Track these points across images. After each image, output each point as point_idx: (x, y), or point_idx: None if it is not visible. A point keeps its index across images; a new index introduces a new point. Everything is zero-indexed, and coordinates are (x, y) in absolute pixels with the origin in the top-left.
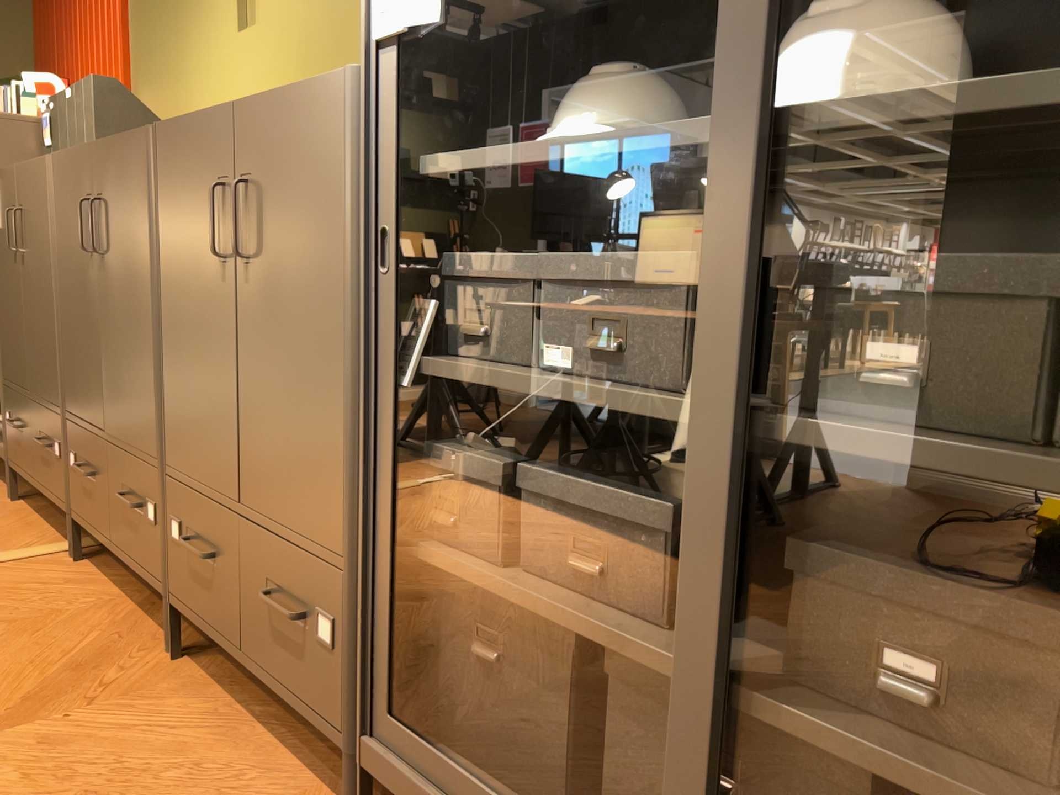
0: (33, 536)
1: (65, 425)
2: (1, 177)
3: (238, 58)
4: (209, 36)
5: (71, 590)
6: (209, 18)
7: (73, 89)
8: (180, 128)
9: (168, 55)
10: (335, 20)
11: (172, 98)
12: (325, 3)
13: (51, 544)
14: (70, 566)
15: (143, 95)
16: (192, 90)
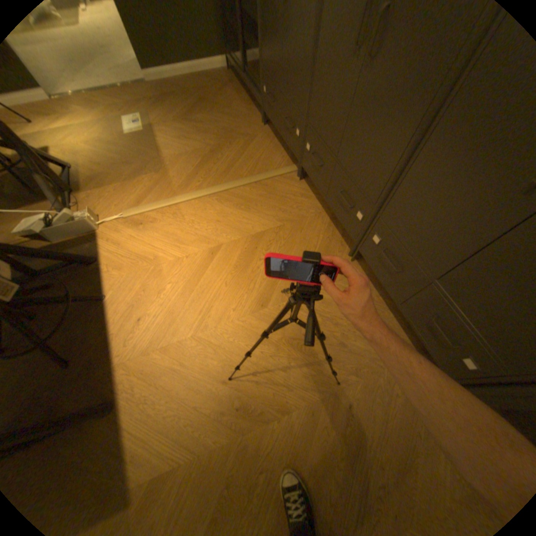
0: (280, 156)
1: (306, 126)
2: None
3: None
4: None
5: (305, 202)
6: None
7: None
8: None
9: None
10: None
11: None
12: None
13: (288, 163)
14: (300, 183)
15: None
16: None
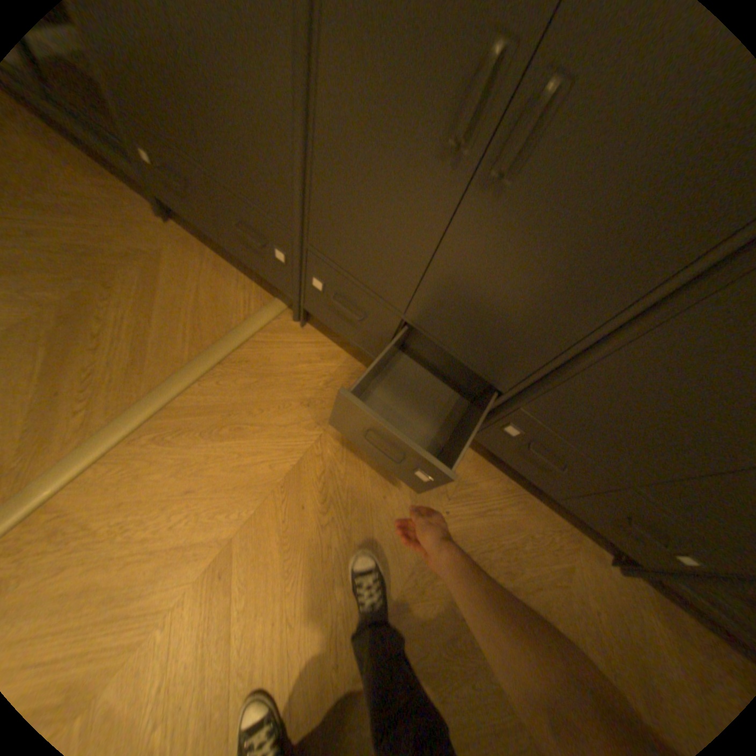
0: (236, 286)
1: (300, 249)
2: None
3: None
4: None
5: (332, 368)
6: None
7: None
8: None
9: None
10: None
11: None
12: None
13: (260, 298)
14: (303, 333)
15: None
16: None
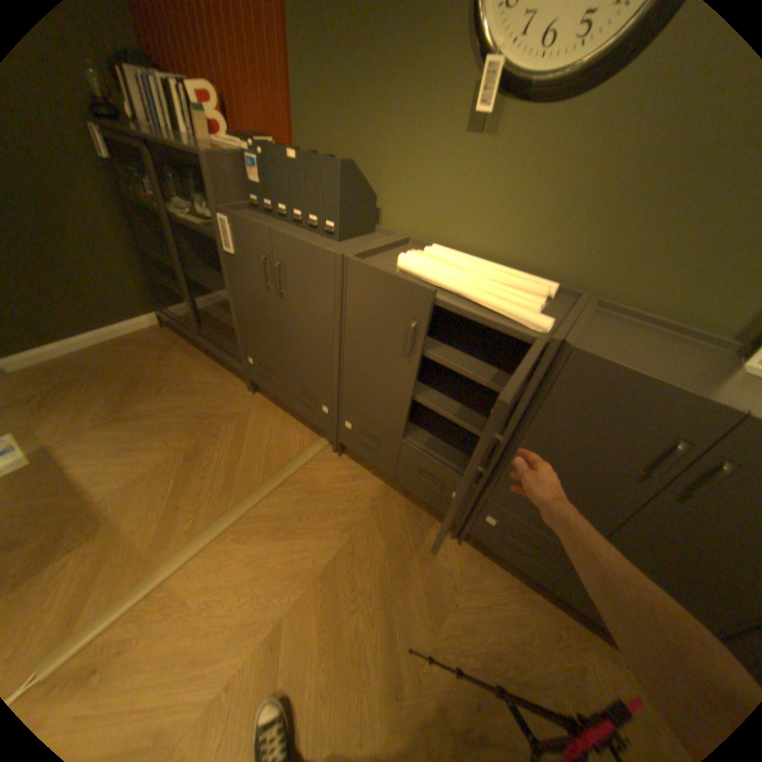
0: (296, 431)
1: (339, 404)
2: (239, 220)
3: (461, 152)
4: (420, 113)
5: (361, 485)
6: (422, 96)
7: (300, 152)
8: (625, 373)
9: (350, 103)
10: (625, 182)
11: (353, 147)
12: (616, 160)
13: (312, 437)
14: (341, 461)
15: (309, 125)
16: (384, 152)
